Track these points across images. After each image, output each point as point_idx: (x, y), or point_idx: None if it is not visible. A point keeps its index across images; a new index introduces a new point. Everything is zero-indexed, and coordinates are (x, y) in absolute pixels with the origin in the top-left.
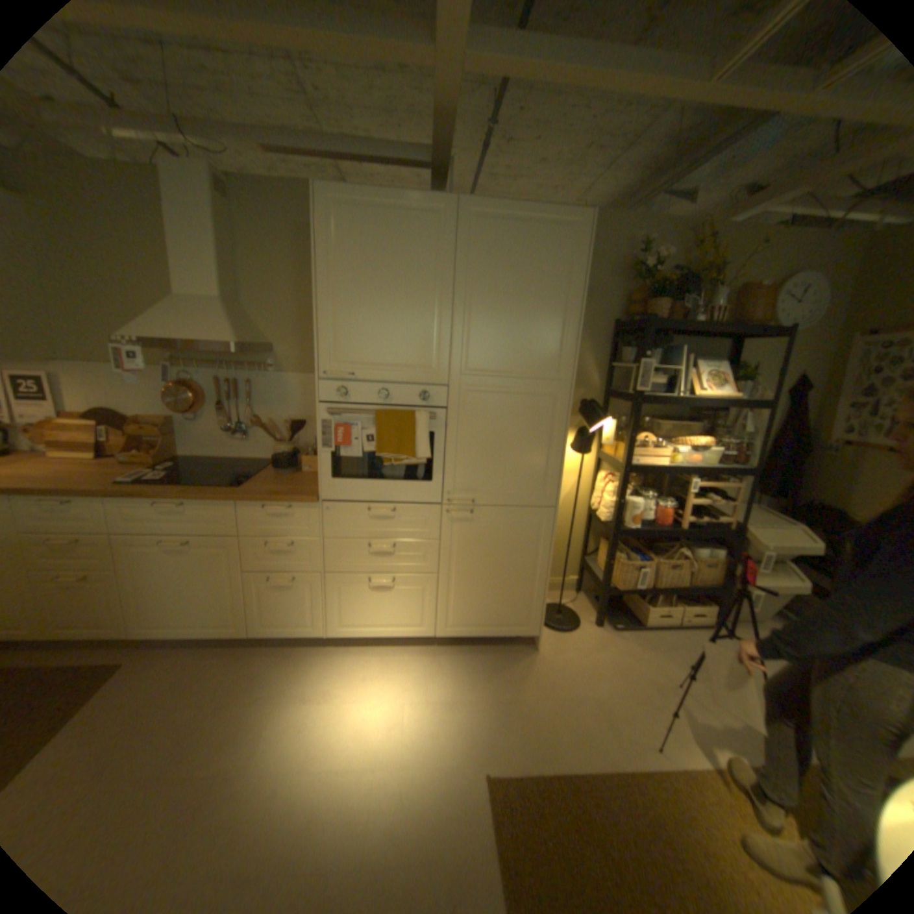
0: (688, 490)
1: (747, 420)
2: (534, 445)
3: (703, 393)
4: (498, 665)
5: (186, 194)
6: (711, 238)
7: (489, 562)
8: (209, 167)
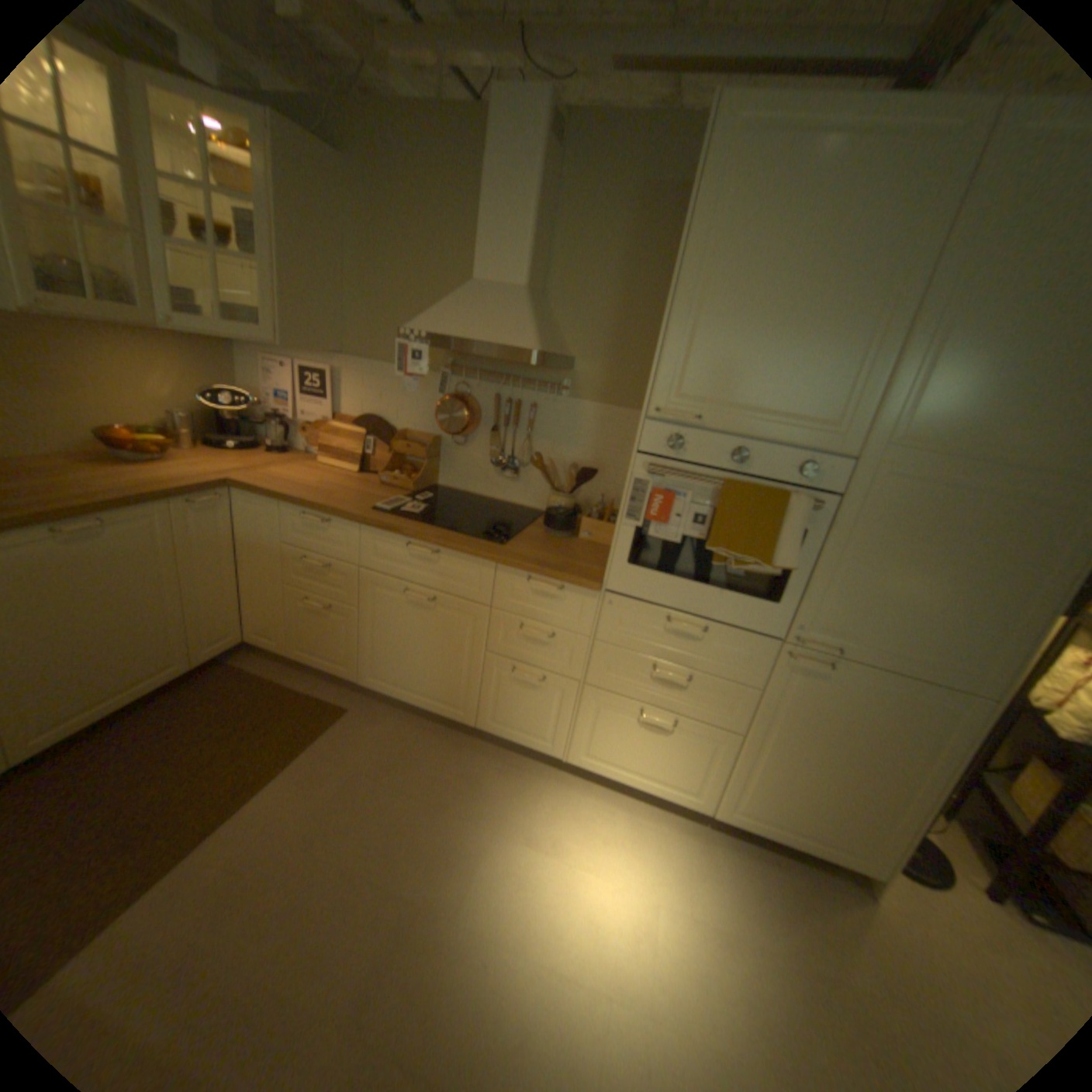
0: None
1: None
2: (998, 589)
3: None
4: (807, 901)
5: (517, 137)
6: None
7: (839, 748)
8: (553, 94)
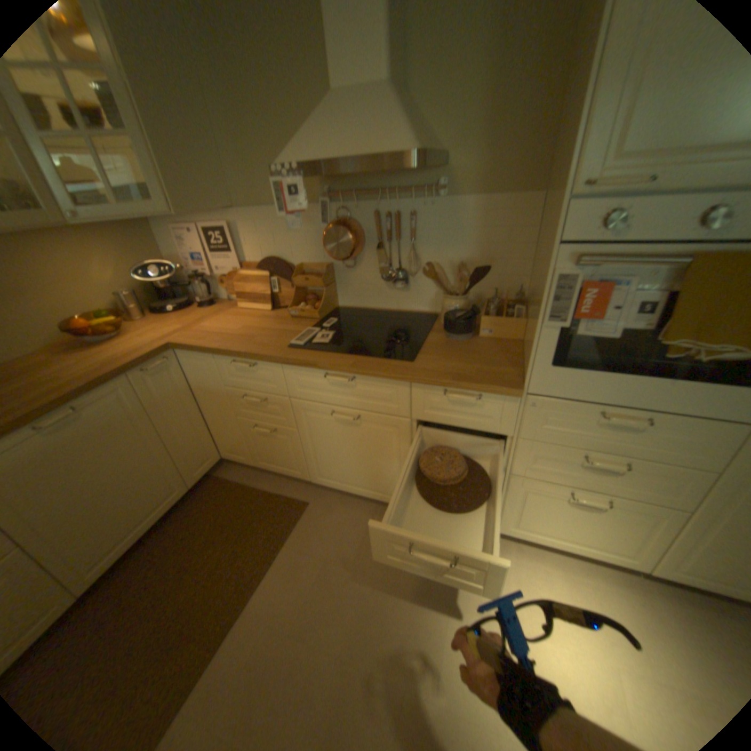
0: None
1: None
2: None
3: None
4: None
5: None
6: None
7: None
8: None
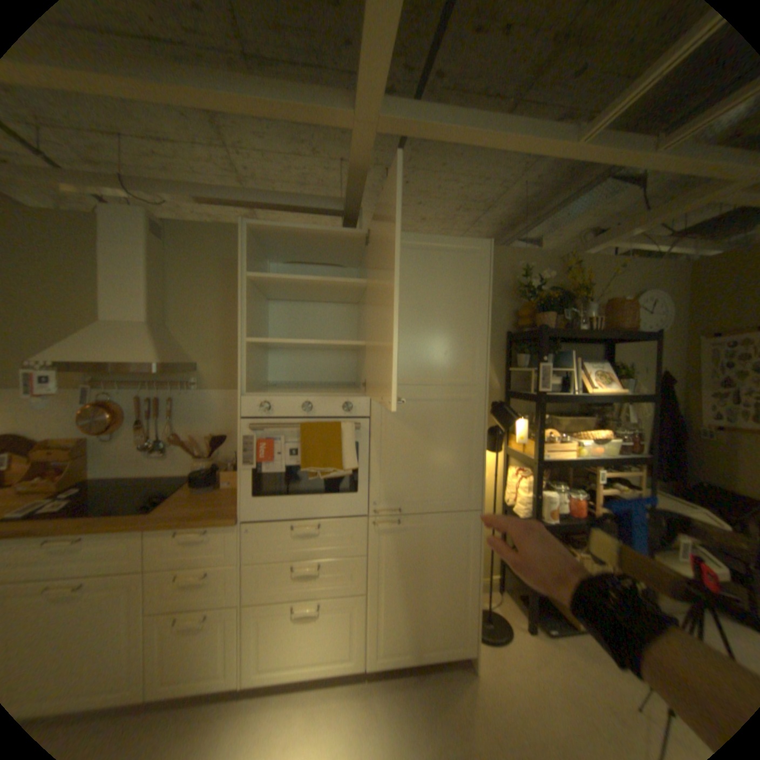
0: (593, 480)
1: (629, 412)
2: (456, 448)
3: (596, 391)
4: (438, 702)
5: (124, 233)
6: (578, 265)
7: (420, 575)
8: (147, 212)
